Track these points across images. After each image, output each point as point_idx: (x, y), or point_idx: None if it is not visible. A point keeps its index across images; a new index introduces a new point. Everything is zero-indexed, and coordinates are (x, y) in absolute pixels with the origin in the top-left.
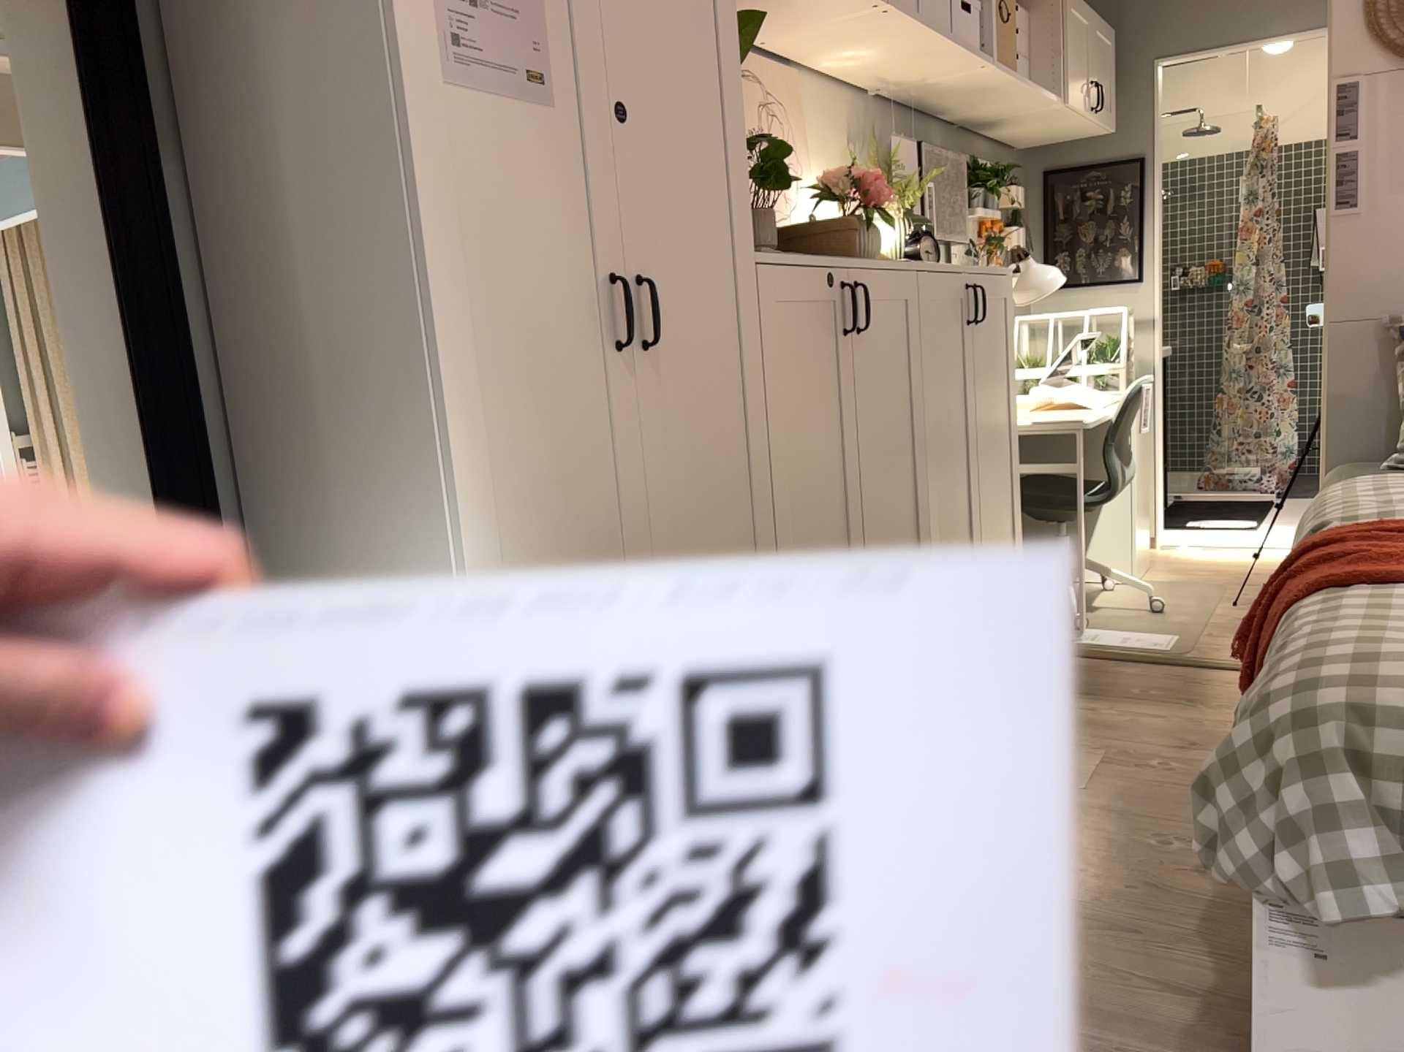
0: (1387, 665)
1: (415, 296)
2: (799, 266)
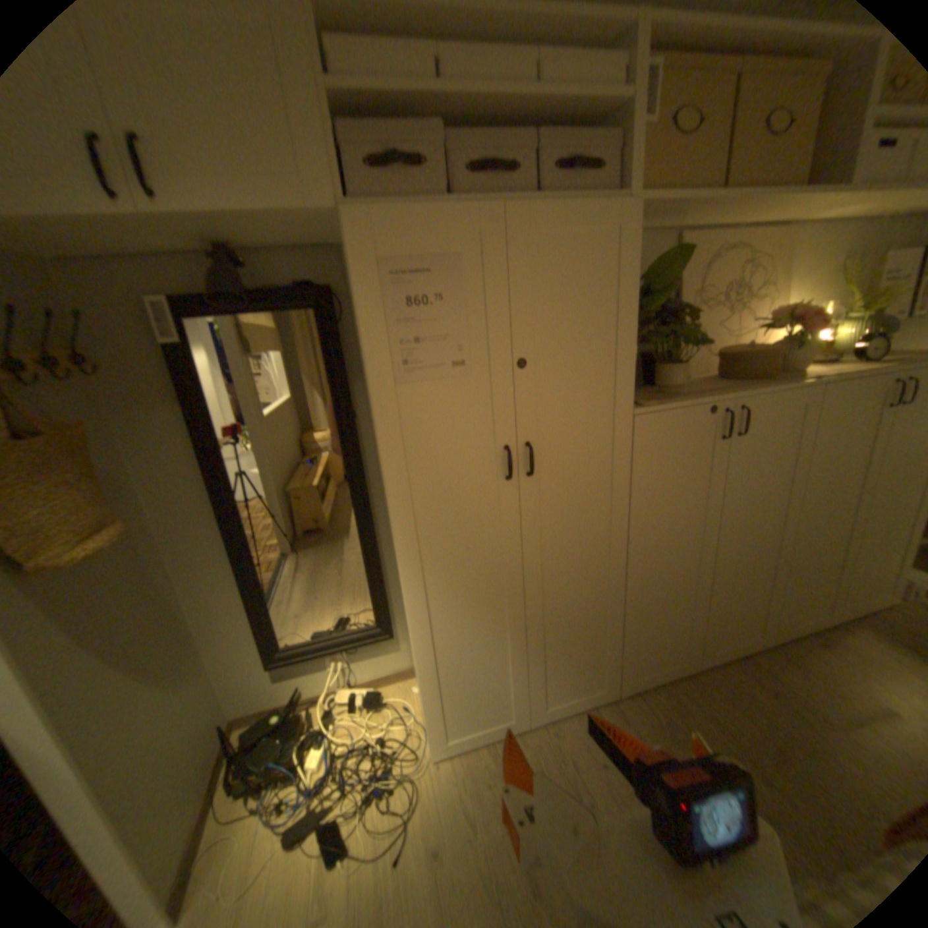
0: None
1: (386, 479)
2: (686, 410)
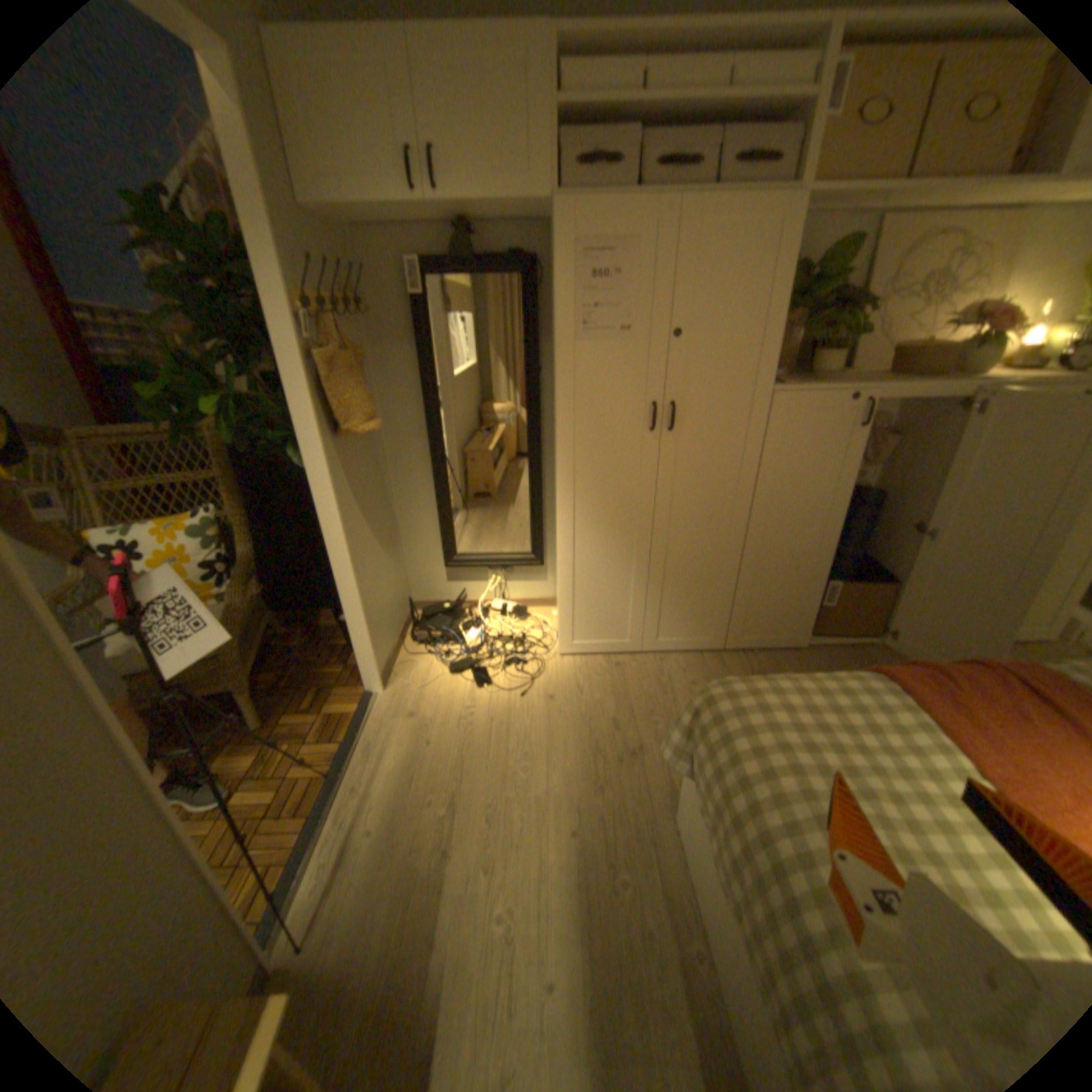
0: (763, 698)
1: (557, 415)
2: (826, 393)
